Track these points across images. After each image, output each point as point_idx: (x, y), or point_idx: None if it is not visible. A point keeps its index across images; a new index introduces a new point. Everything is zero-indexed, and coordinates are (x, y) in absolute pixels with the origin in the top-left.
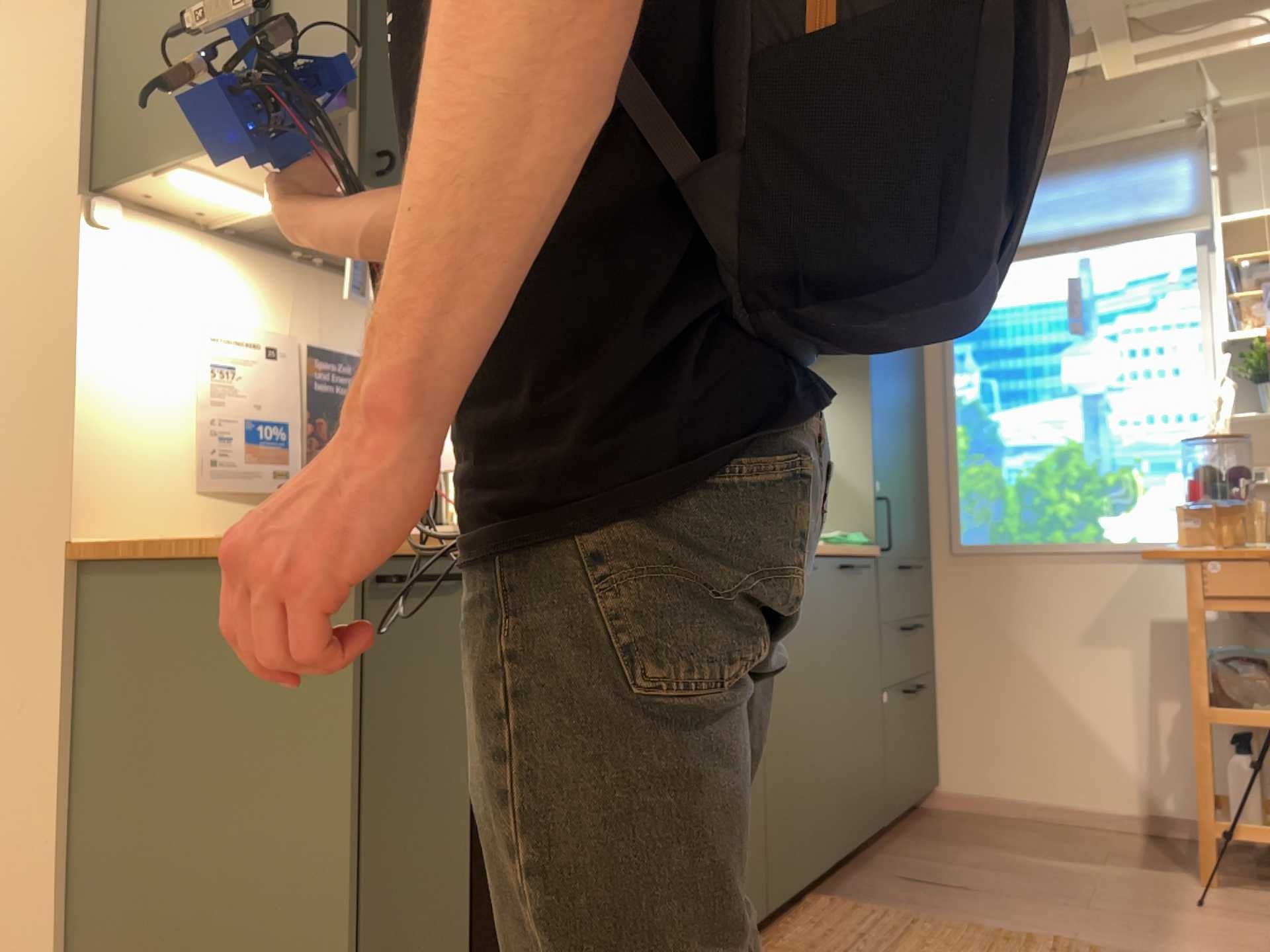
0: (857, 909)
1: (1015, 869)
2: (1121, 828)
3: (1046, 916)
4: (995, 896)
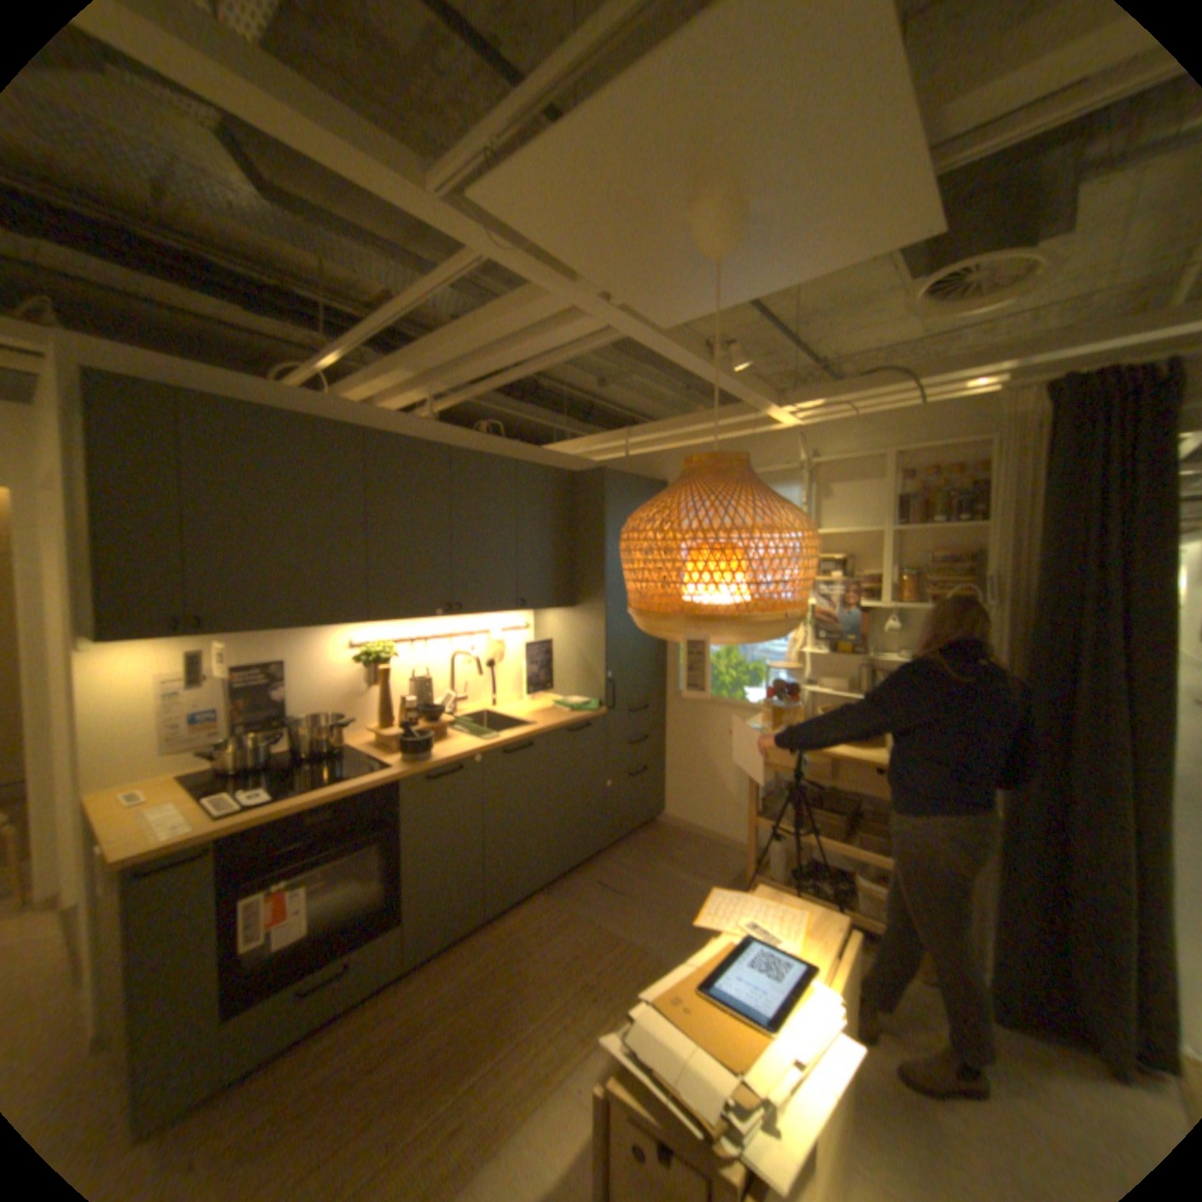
0: (551, 908)
1: (658, 882)
2: (741, 852)
3: (642, 923)
4: (630, 904)
